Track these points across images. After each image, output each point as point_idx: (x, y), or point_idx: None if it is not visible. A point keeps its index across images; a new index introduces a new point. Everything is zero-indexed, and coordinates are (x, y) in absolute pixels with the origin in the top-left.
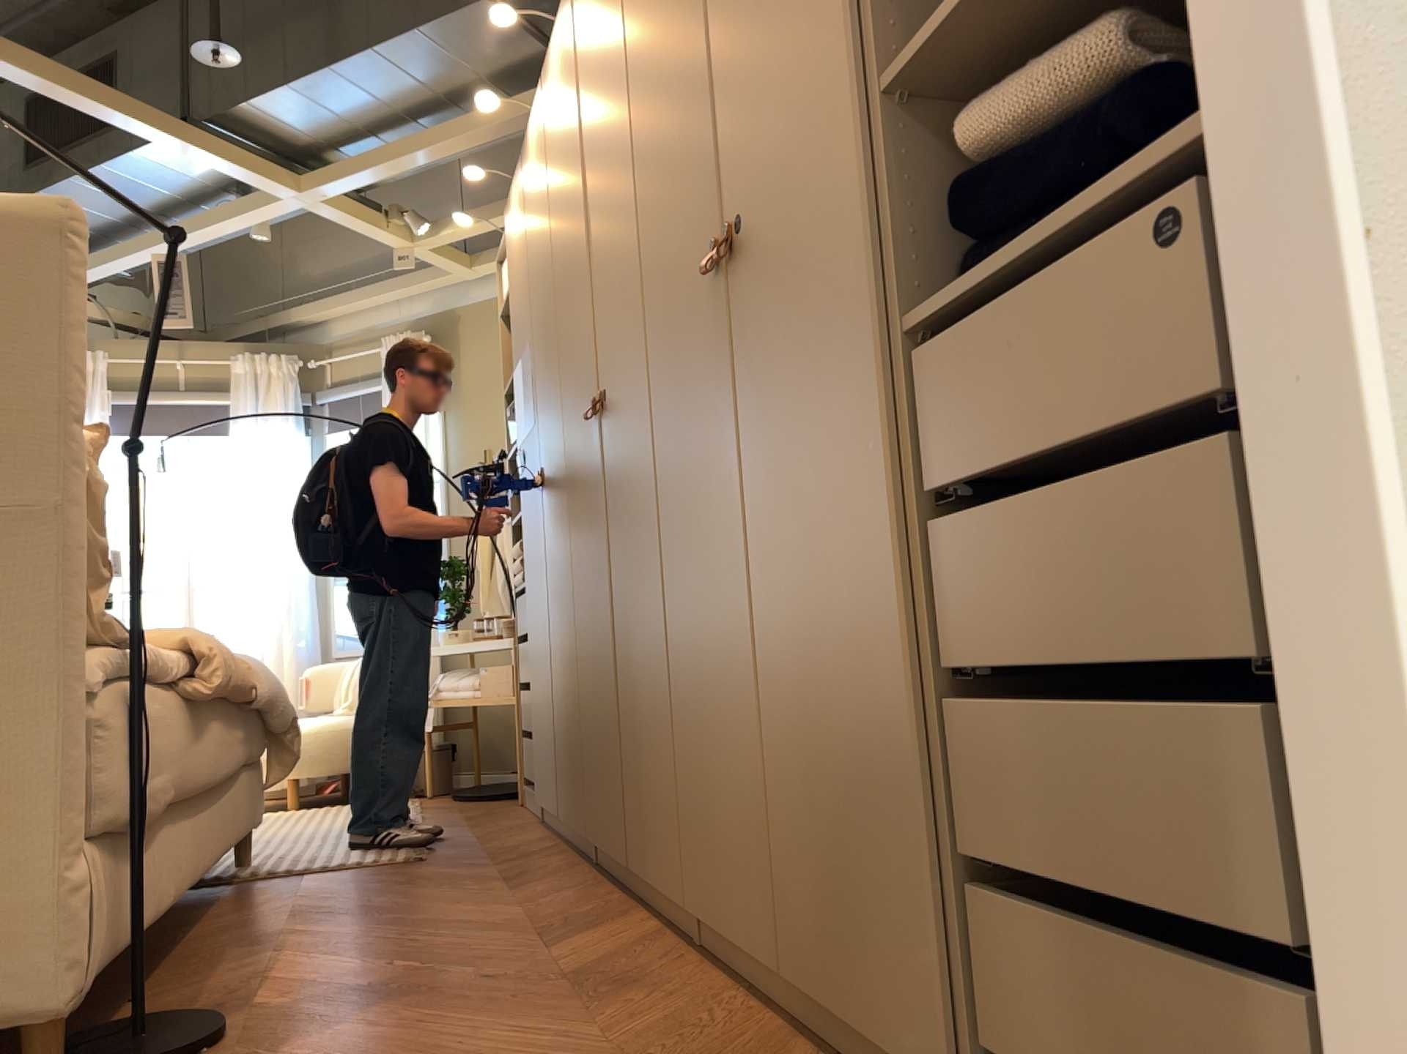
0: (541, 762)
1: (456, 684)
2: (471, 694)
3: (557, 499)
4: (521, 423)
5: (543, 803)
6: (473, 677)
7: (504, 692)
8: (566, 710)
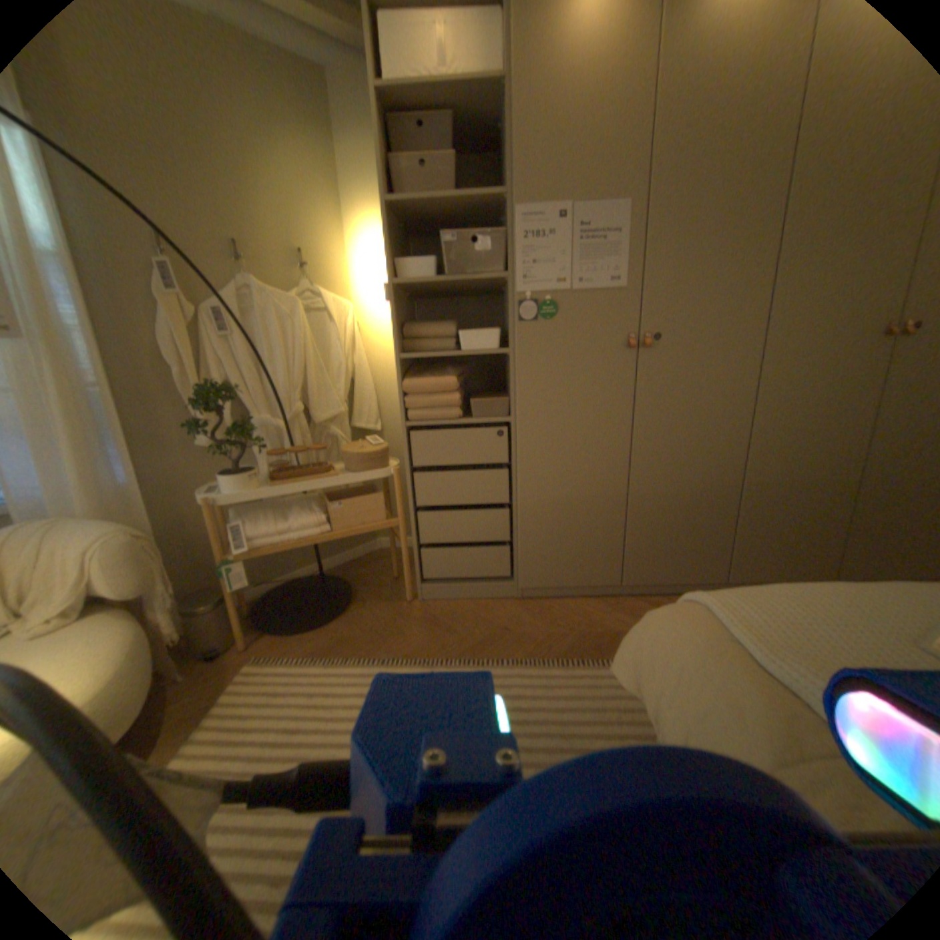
0: (545, 557)
1: (282, 524)
2: (313, 529)
3: (701, 369)
4: (542, 270)
5: (547, 584)
6: (296, 511)
7: (370, 516)
8: (673, 516)
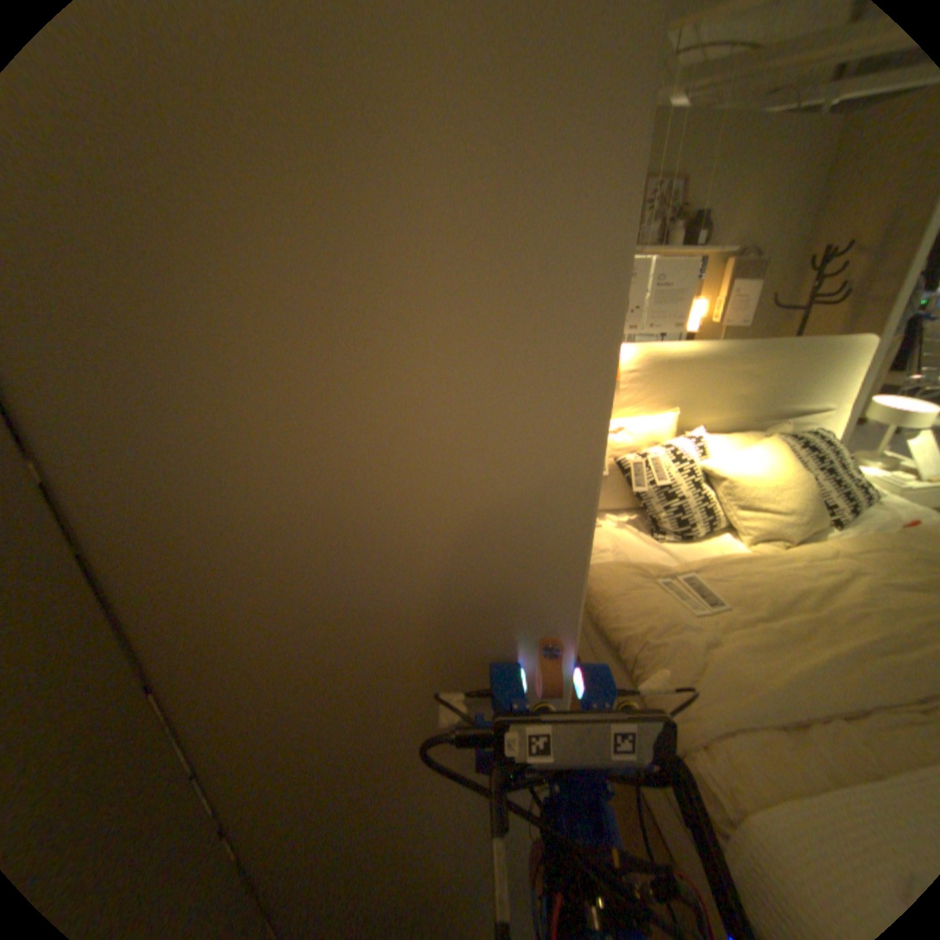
0: None
1: None
2: None
3: None
4: None
5: None
6: None
7: None
8: None
